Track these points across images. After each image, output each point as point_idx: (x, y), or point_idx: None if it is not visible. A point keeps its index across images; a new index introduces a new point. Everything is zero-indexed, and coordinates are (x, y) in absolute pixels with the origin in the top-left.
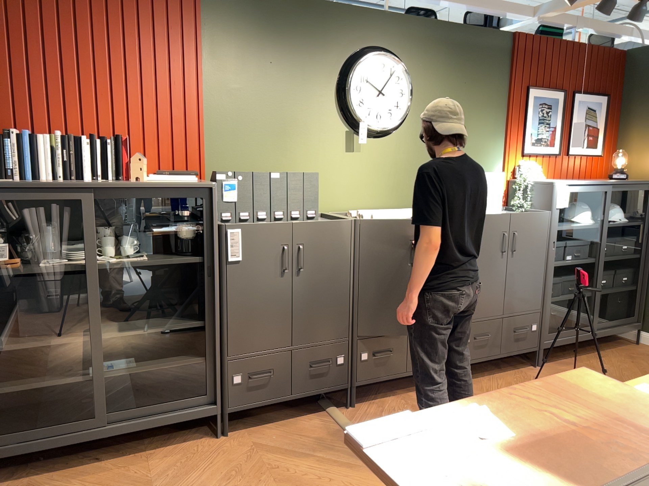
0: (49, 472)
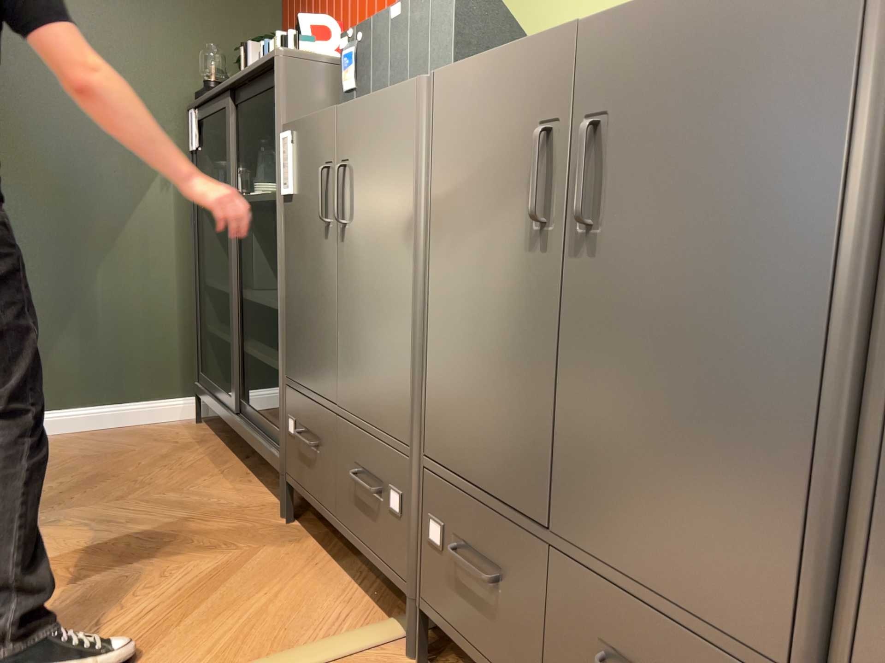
0: (222, 444)
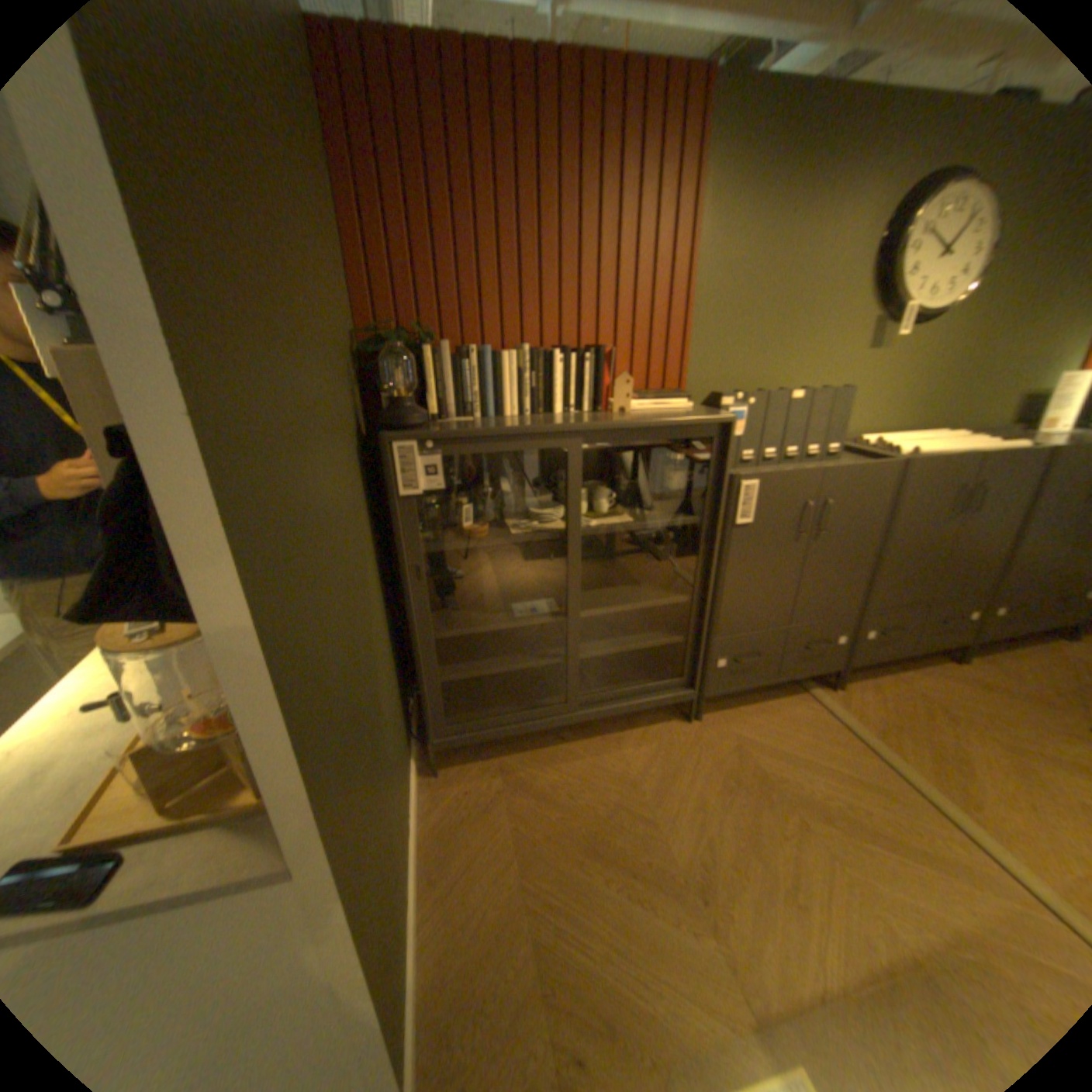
0: (518, 755)
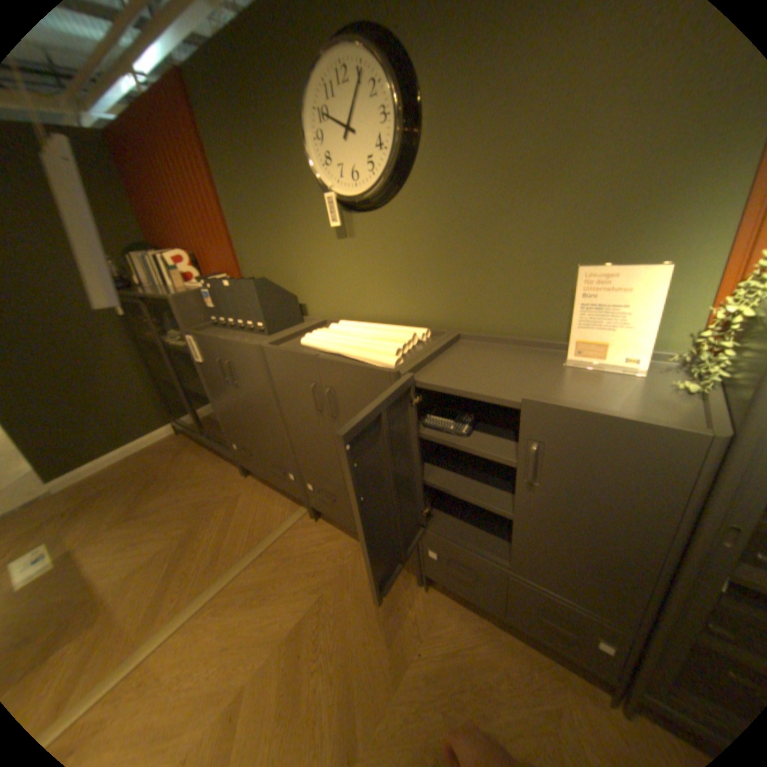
0: (195, 445)
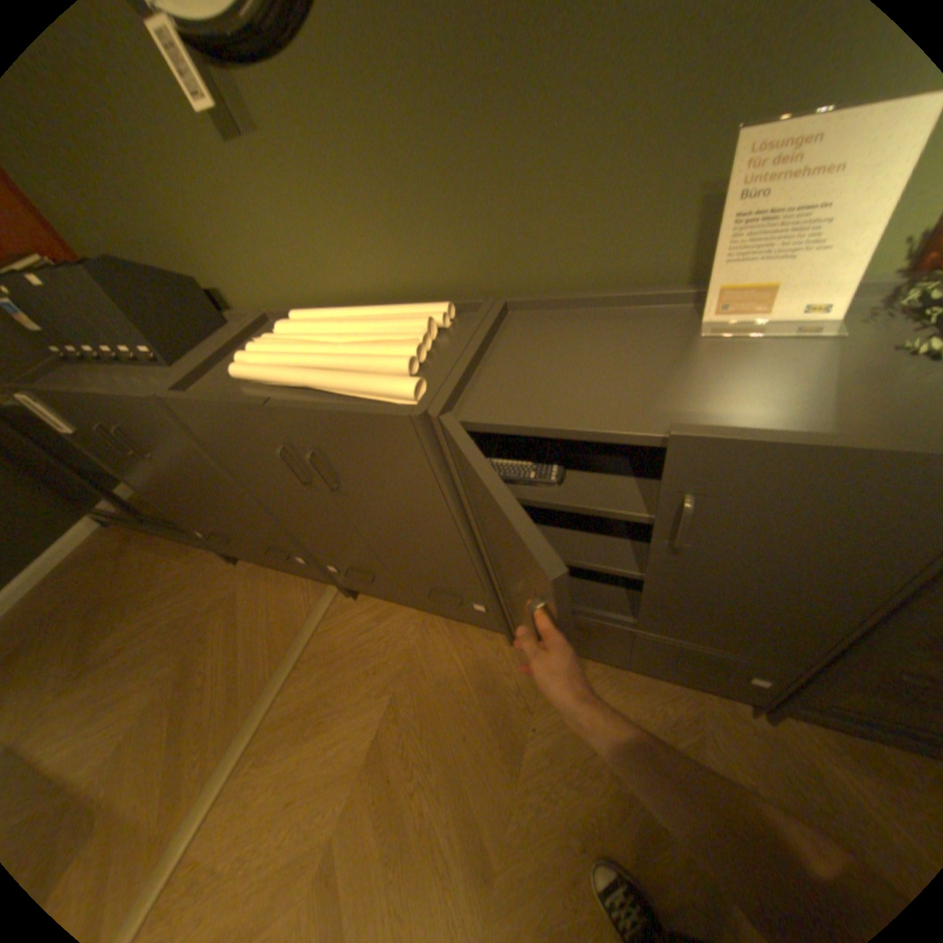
0: (143, 535)
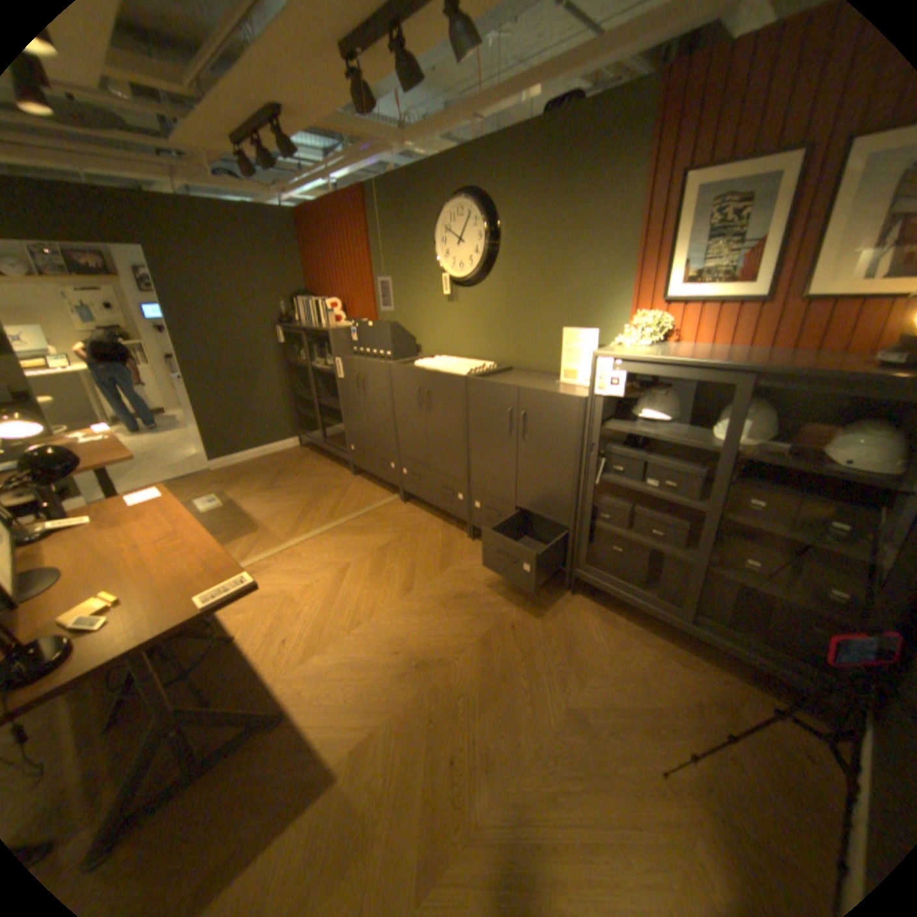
0: (317, 454)
